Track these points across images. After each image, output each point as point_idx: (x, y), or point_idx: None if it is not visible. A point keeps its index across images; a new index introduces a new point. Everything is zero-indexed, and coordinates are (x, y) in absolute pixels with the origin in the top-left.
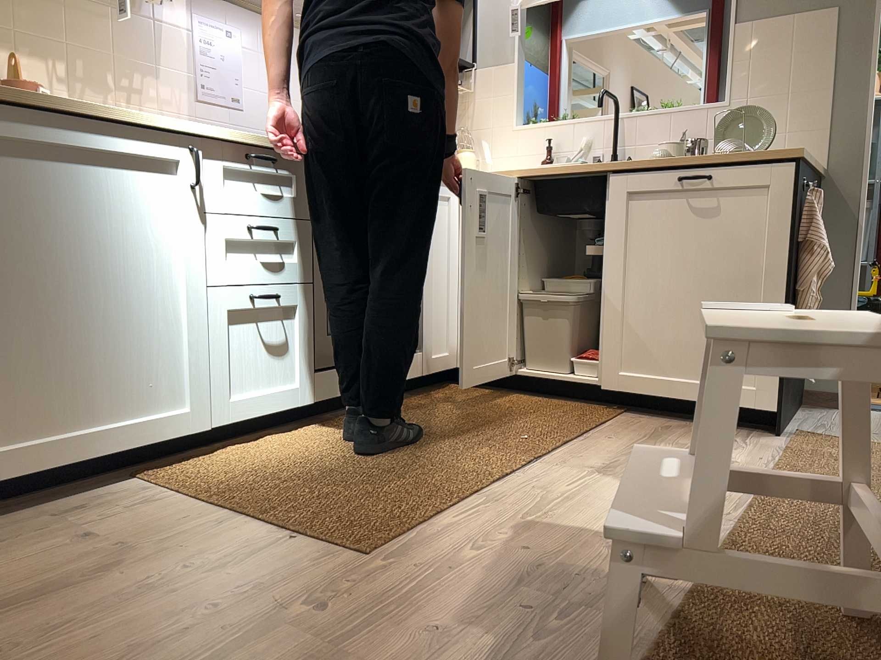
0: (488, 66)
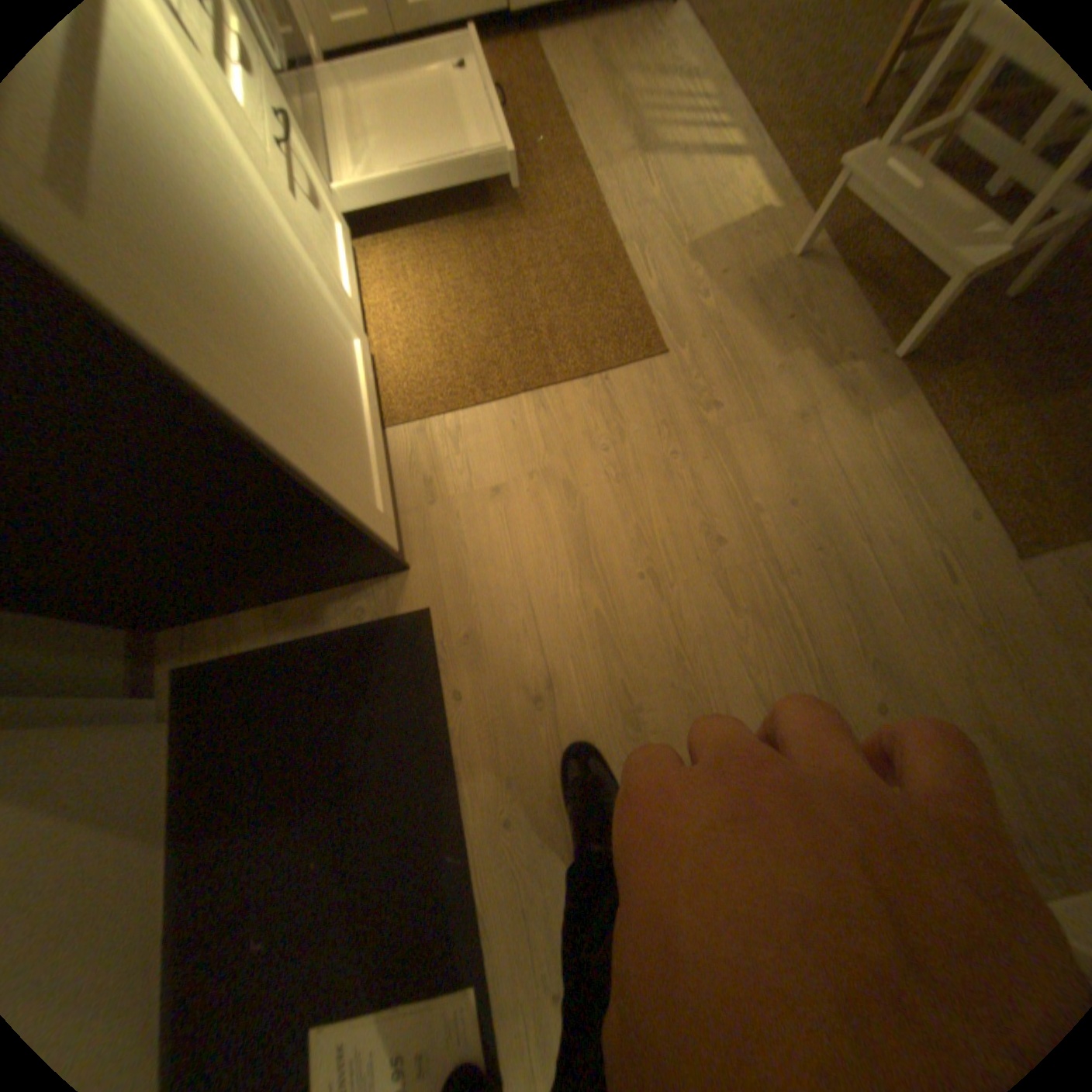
0: None
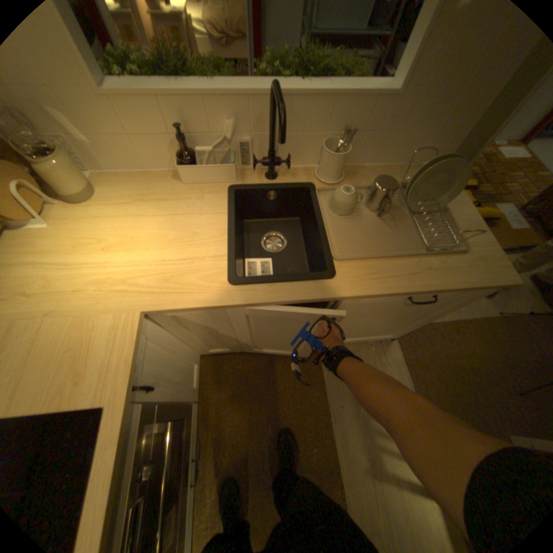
0: None
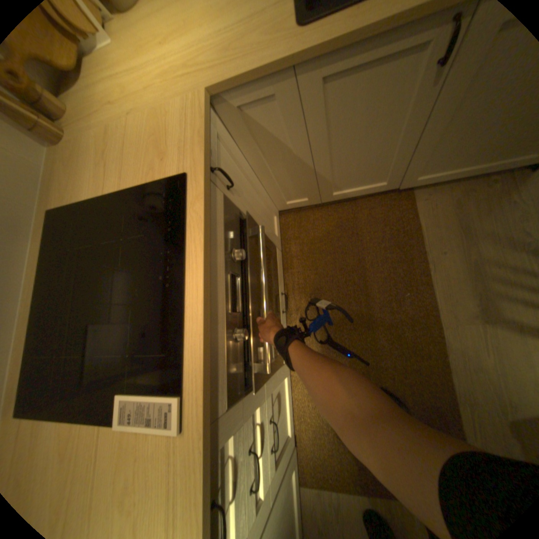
0: None
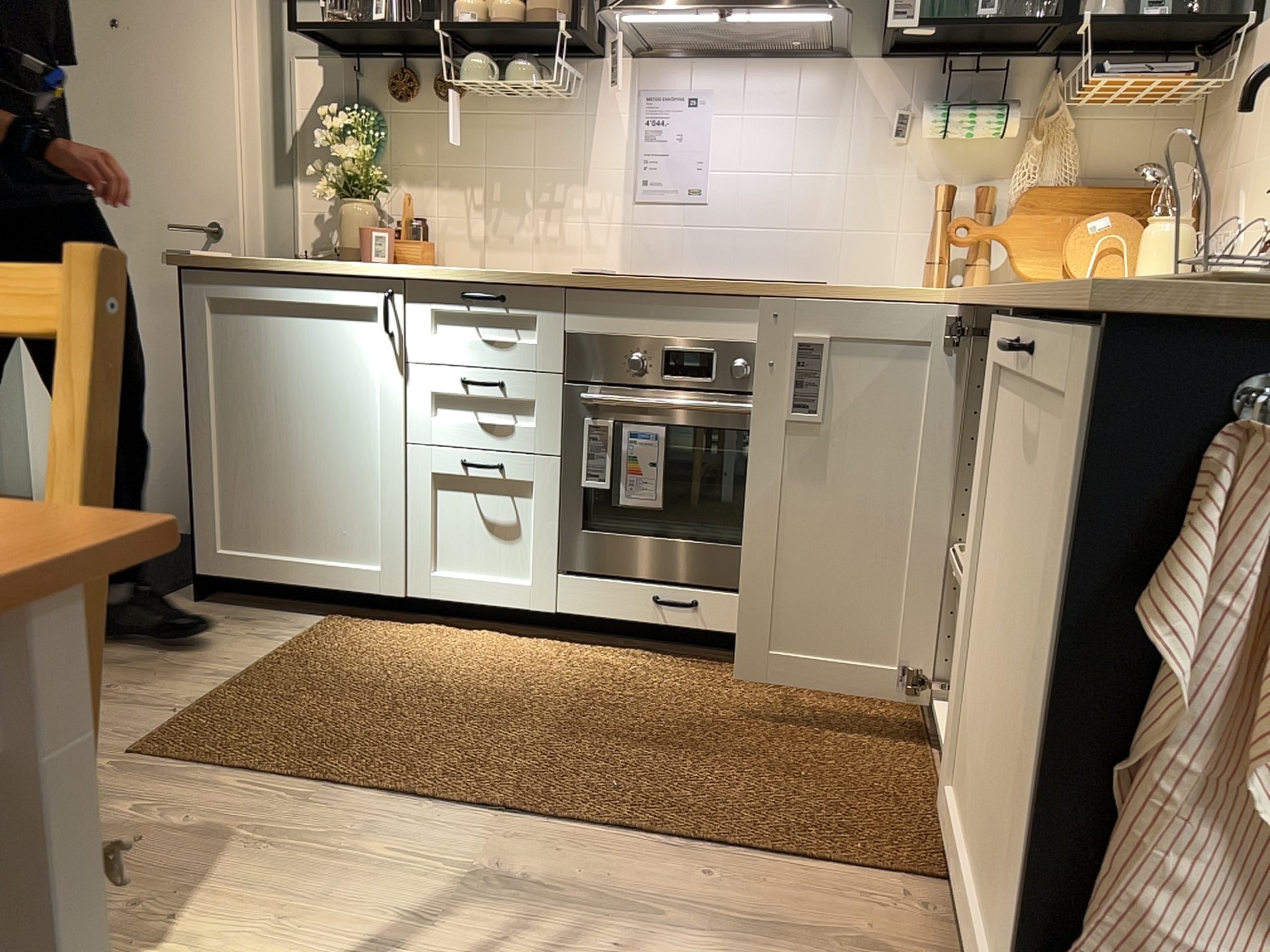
0: (1267, 17)
